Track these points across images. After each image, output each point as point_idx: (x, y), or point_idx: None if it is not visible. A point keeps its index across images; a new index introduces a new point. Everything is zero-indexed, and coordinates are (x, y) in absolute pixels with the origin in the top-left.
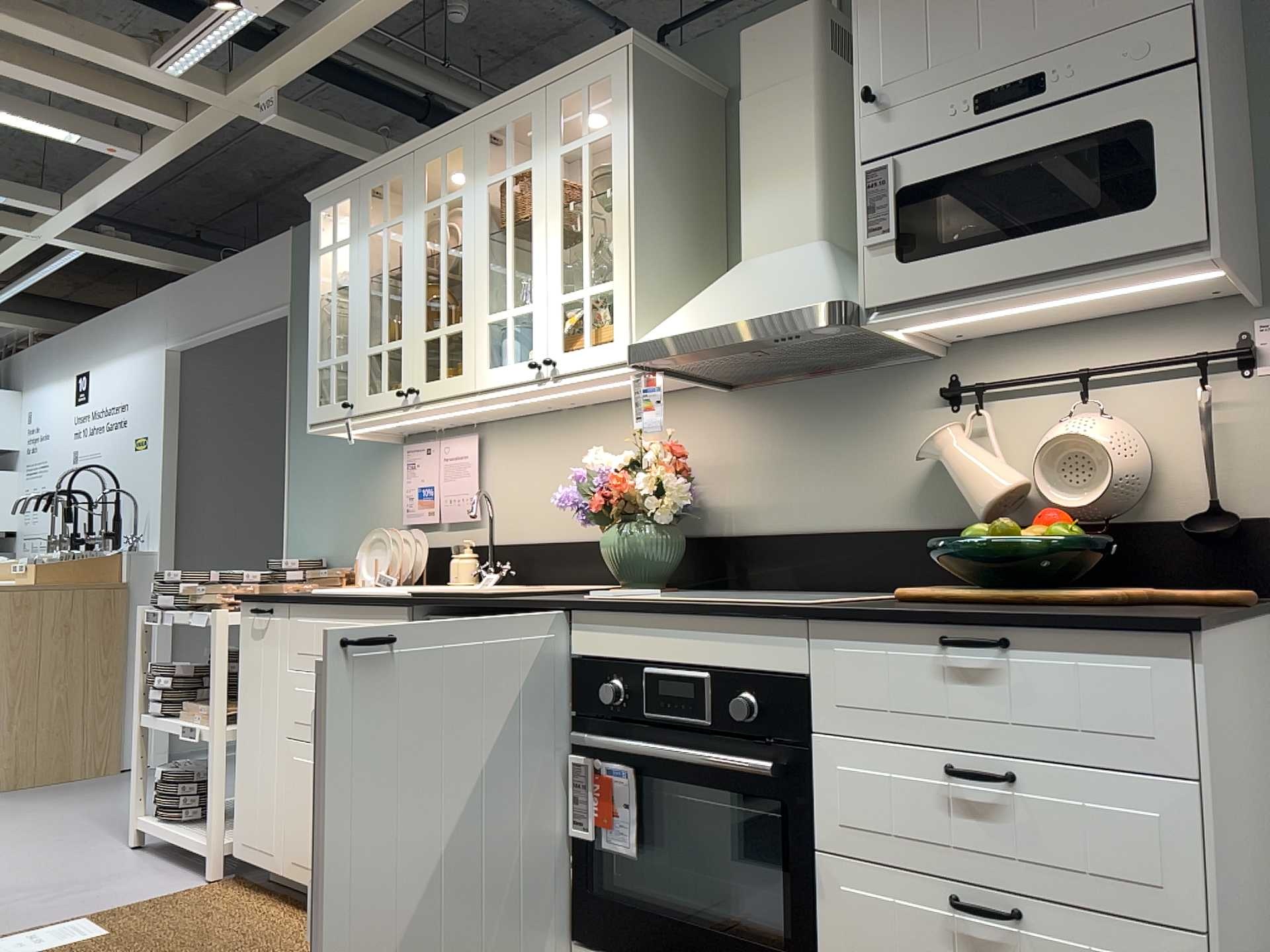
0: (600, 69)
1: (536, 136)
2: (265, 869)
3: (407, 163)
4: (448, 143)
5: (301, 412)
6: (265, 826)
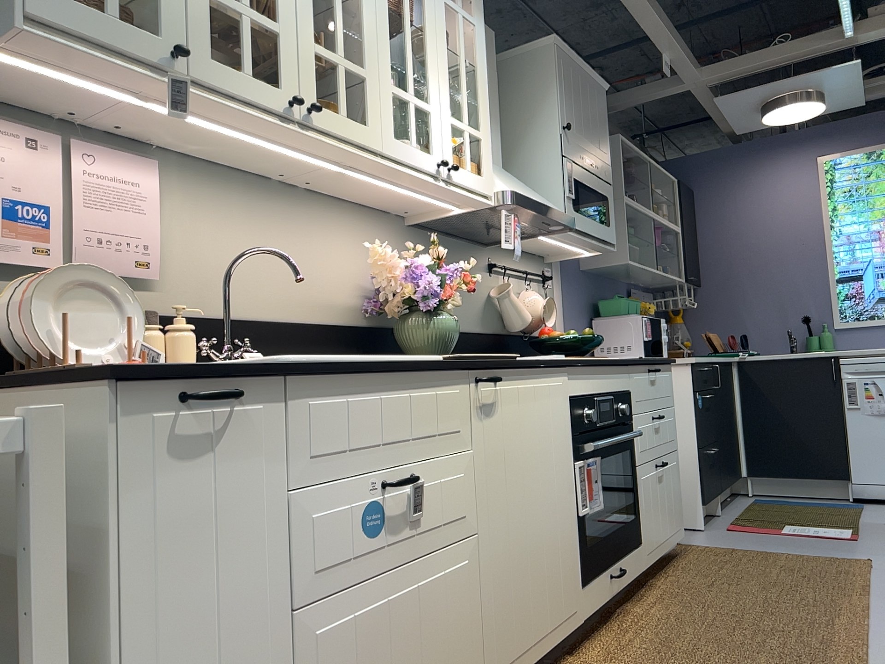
0: None
1: None
2: None
3: None
4: None
5: None
6: None
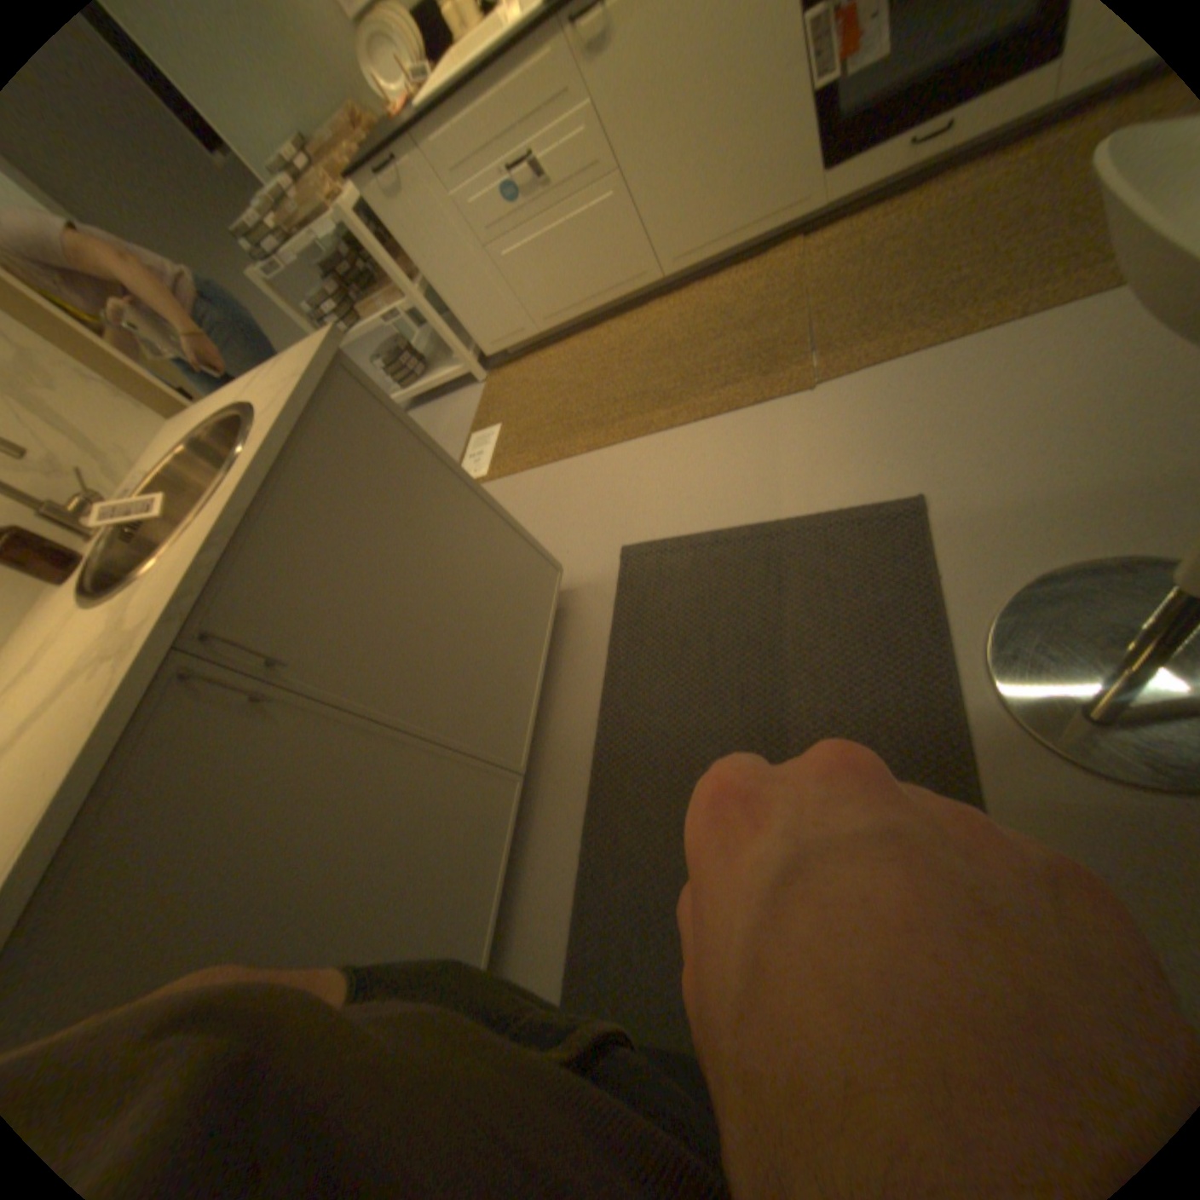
0: None
1: None
2: (523, 340)
3: None
4: None
5: None
6: (505, 317)
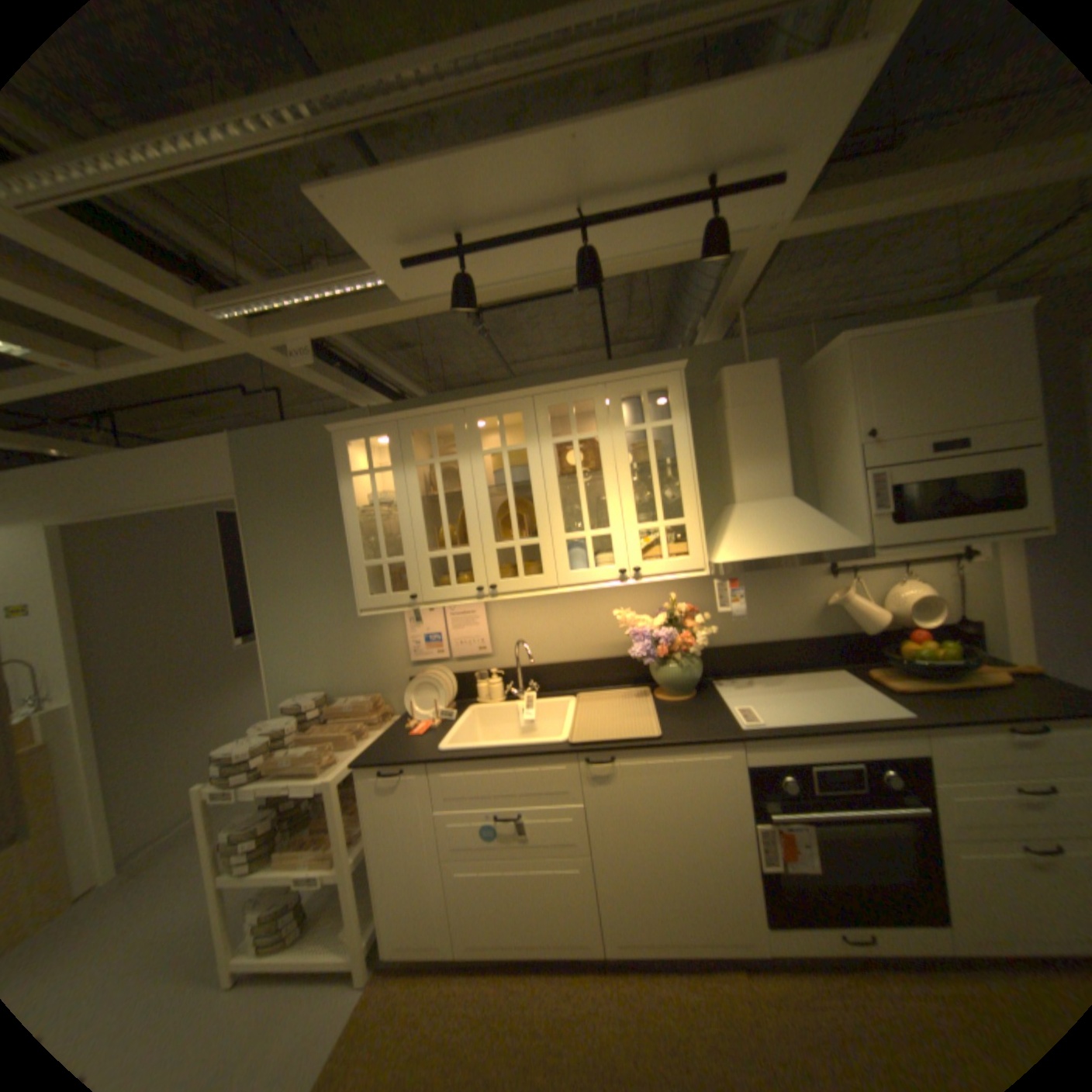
0: (658, 380)
1: (600, 415)
2: (430, 962)
3: (455, 416)
4: (504, 407)
5: (266, 582)
6: (423, 932)
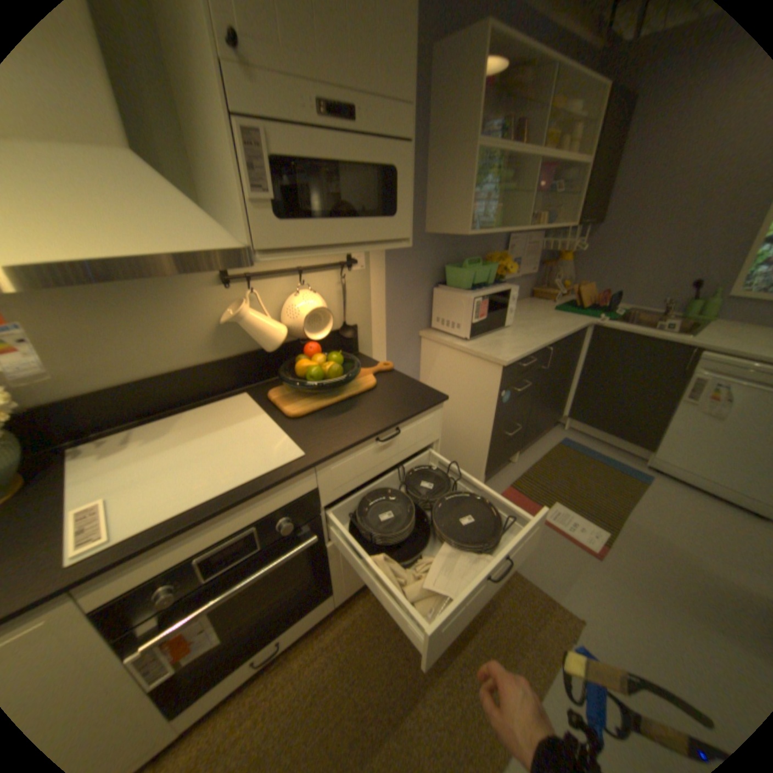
0: None
1: None
2: None
3: None
4: None
5: None
6: None
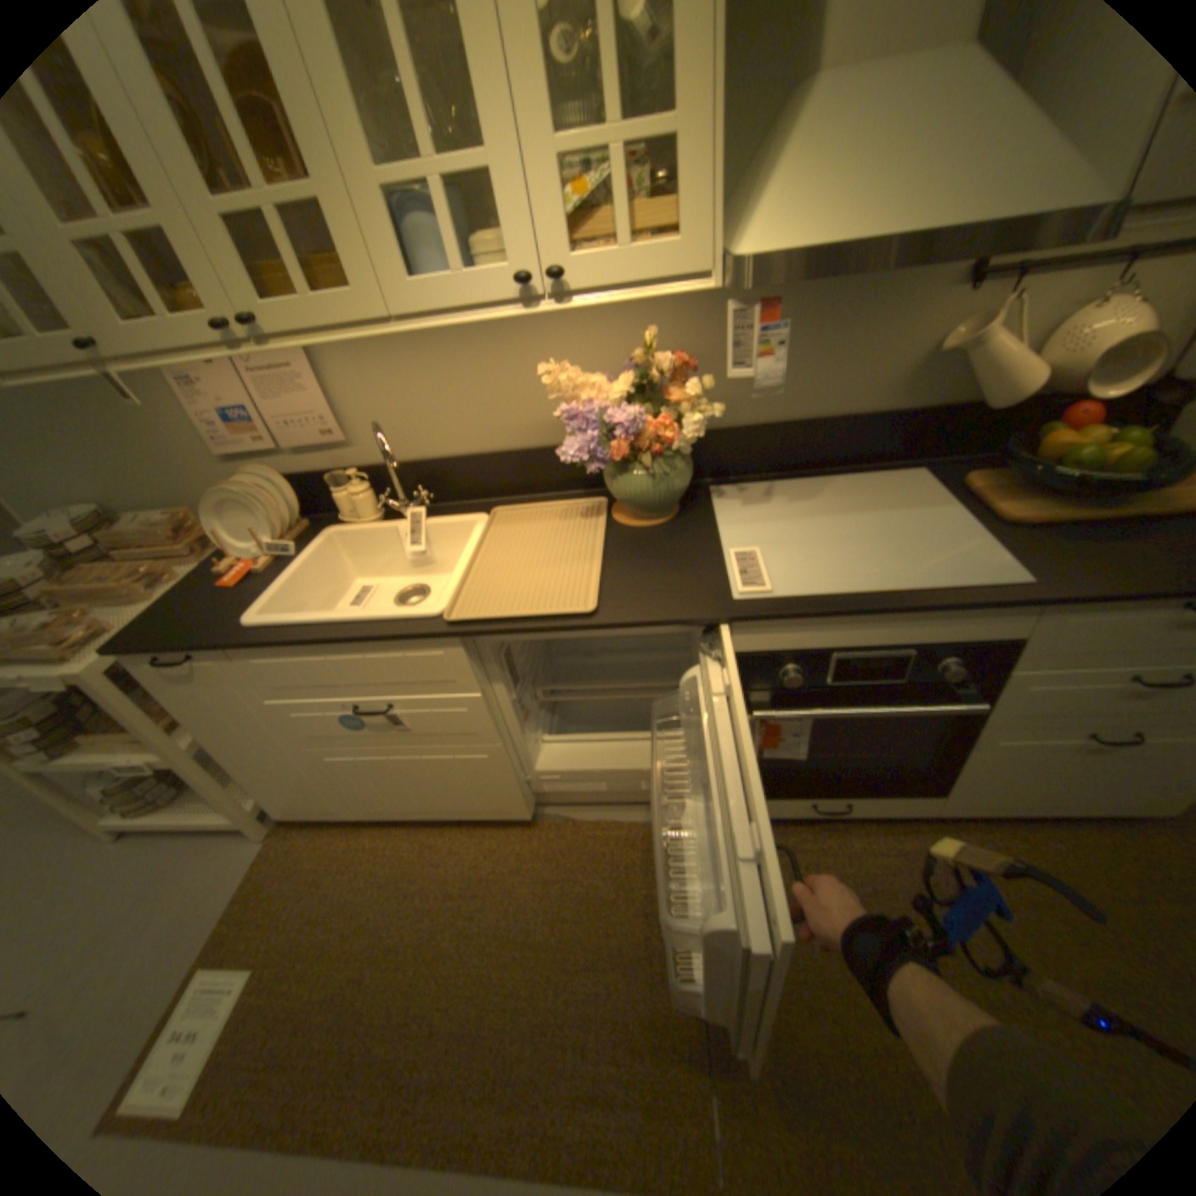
0: None
1: None
2: (330, 820)
3: None
4: None
5: None
6: (310, 801)
